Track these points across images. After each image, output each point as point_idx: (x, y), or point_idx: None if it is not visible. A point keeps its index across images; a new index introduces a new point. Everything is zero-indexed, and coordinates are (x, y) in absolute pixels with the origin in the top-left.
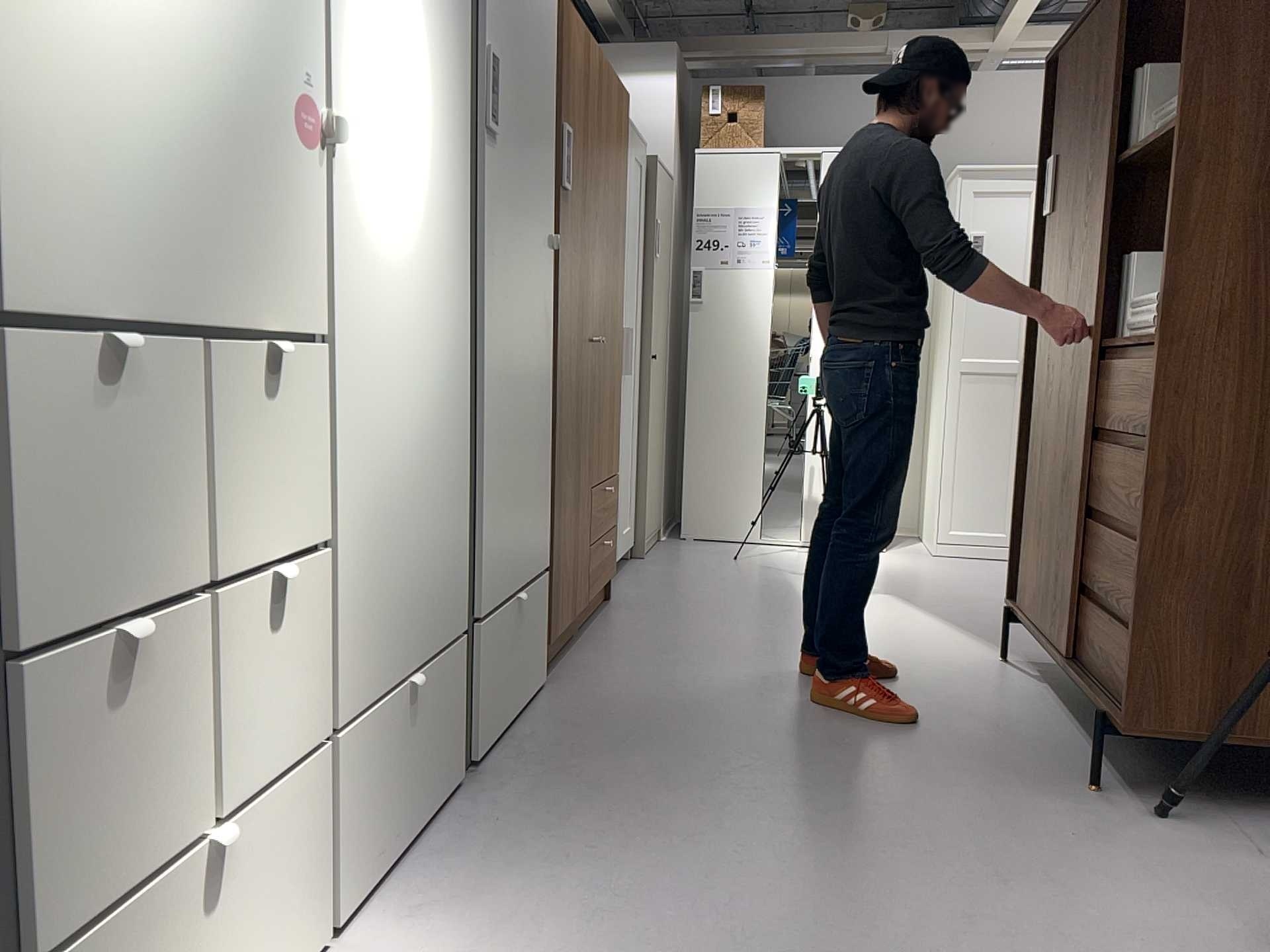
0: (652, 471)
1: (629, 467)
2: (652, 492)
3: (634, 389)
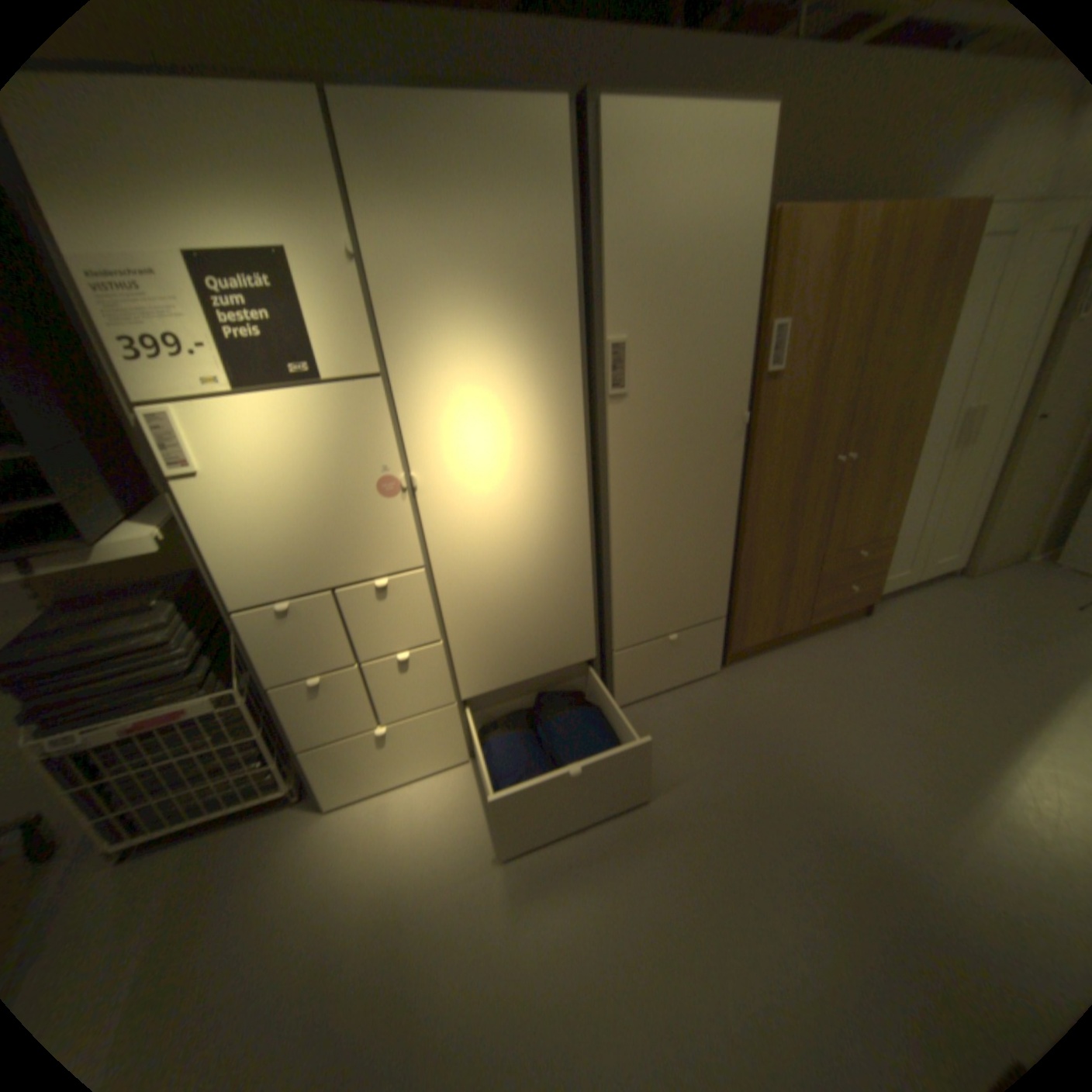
0: (1014, 513)
1: (969, 513)
2: (1008, 529)
3: (998, 449)
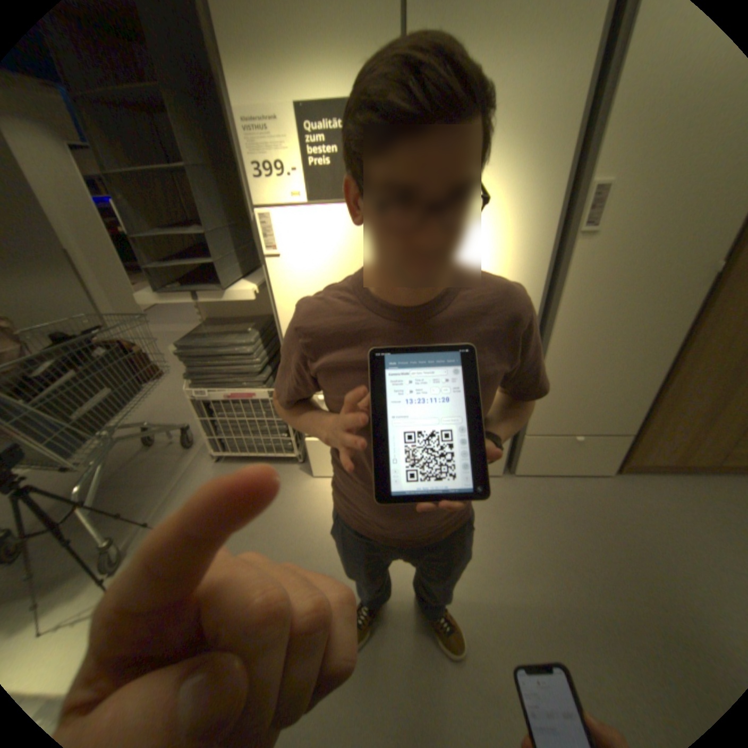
0: None
1: None
2: None
3: None
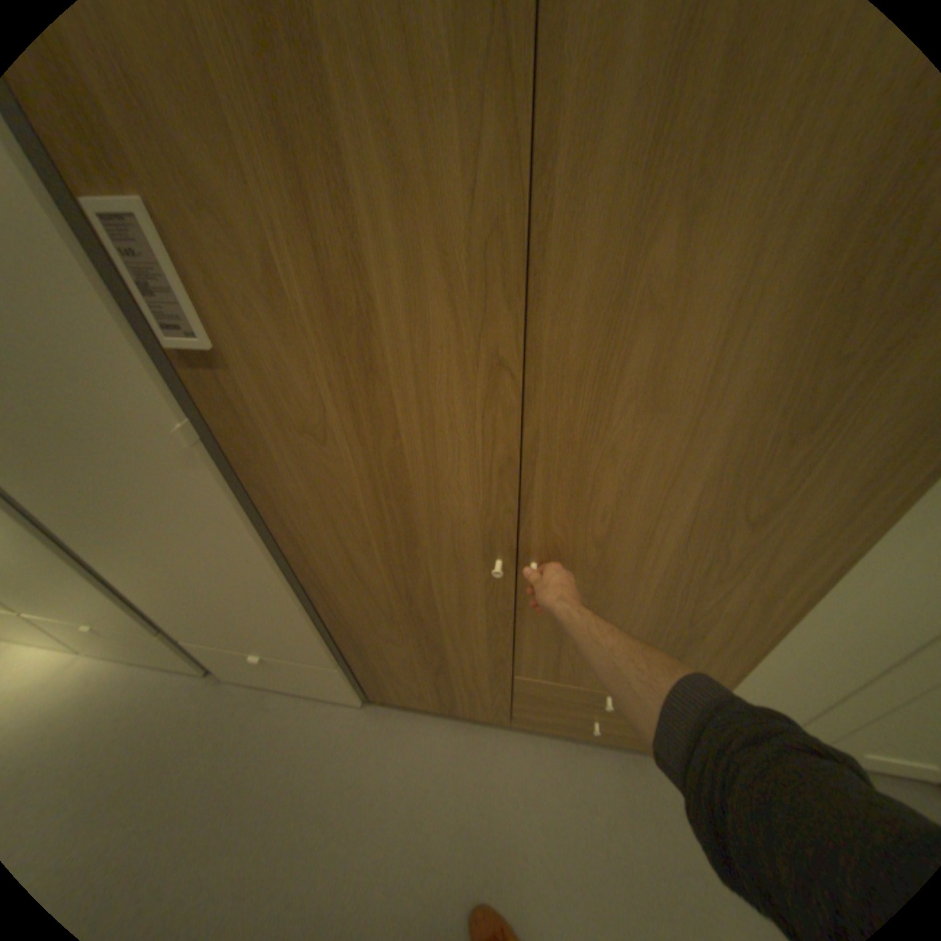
0: None
1: None
2: None
3: None
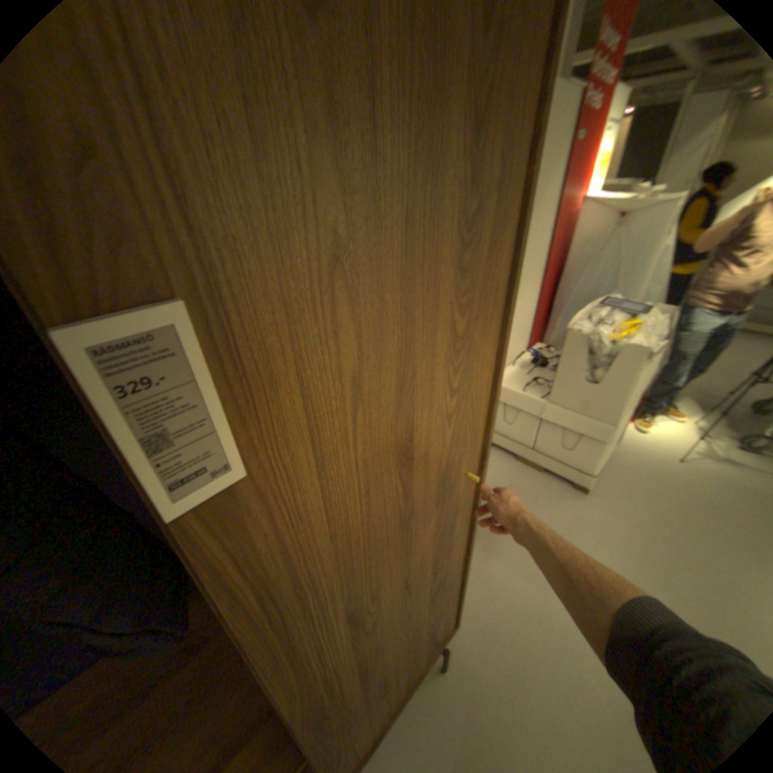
0: None
1: None
2: None
3: None
